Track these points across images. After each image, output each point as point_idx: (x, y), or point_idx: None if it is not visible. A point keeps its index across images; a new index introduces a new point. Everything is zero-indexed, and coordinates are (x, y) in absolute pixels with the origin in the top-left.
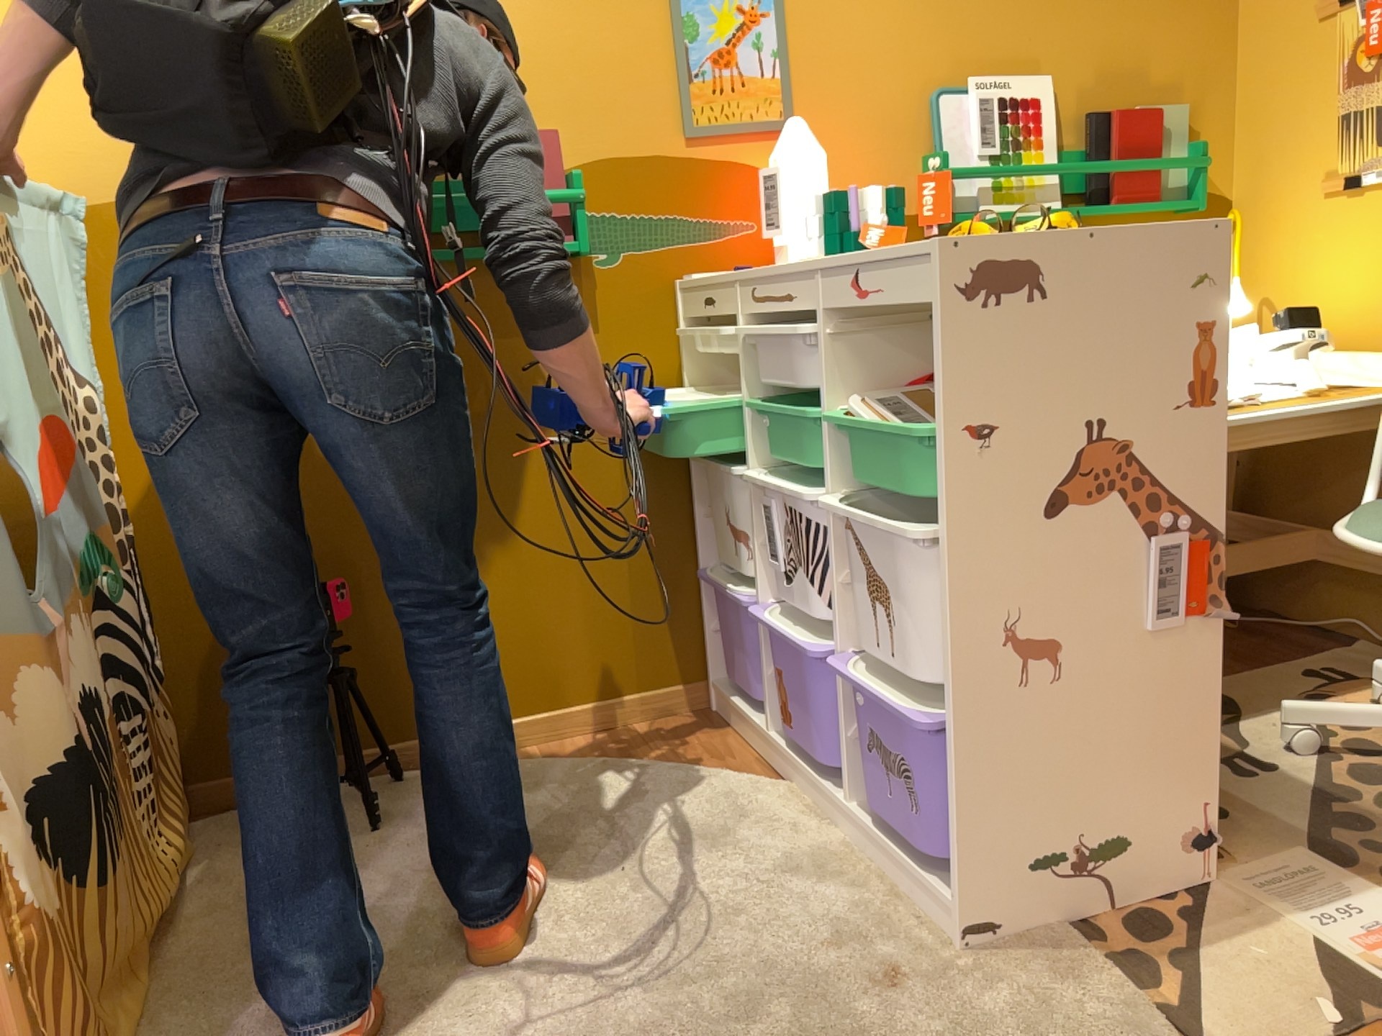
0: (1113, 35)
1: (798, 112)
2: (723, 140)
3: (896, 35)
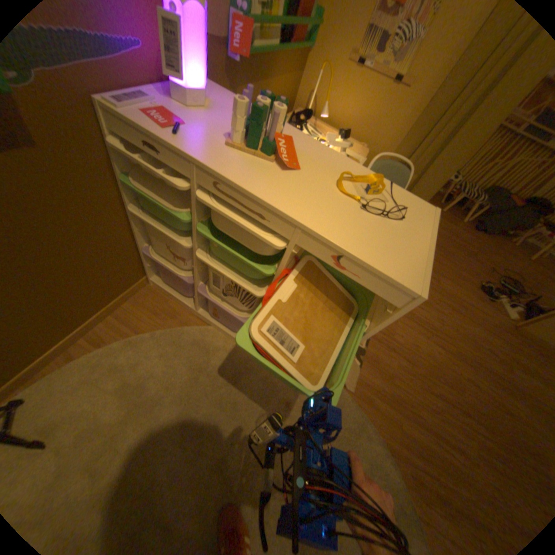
0: None
1: None
2: None
3: None
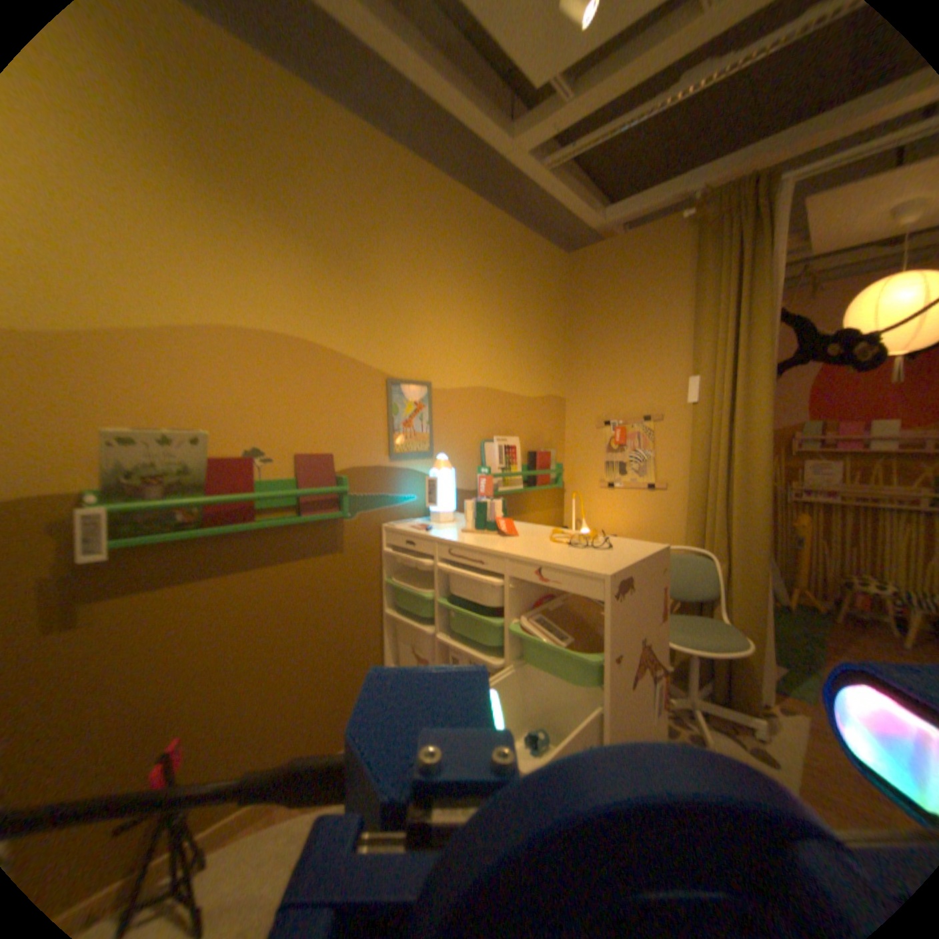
0: (535, 422)
1: (435, 447)
2: (406, 459)
3: (470, 417)
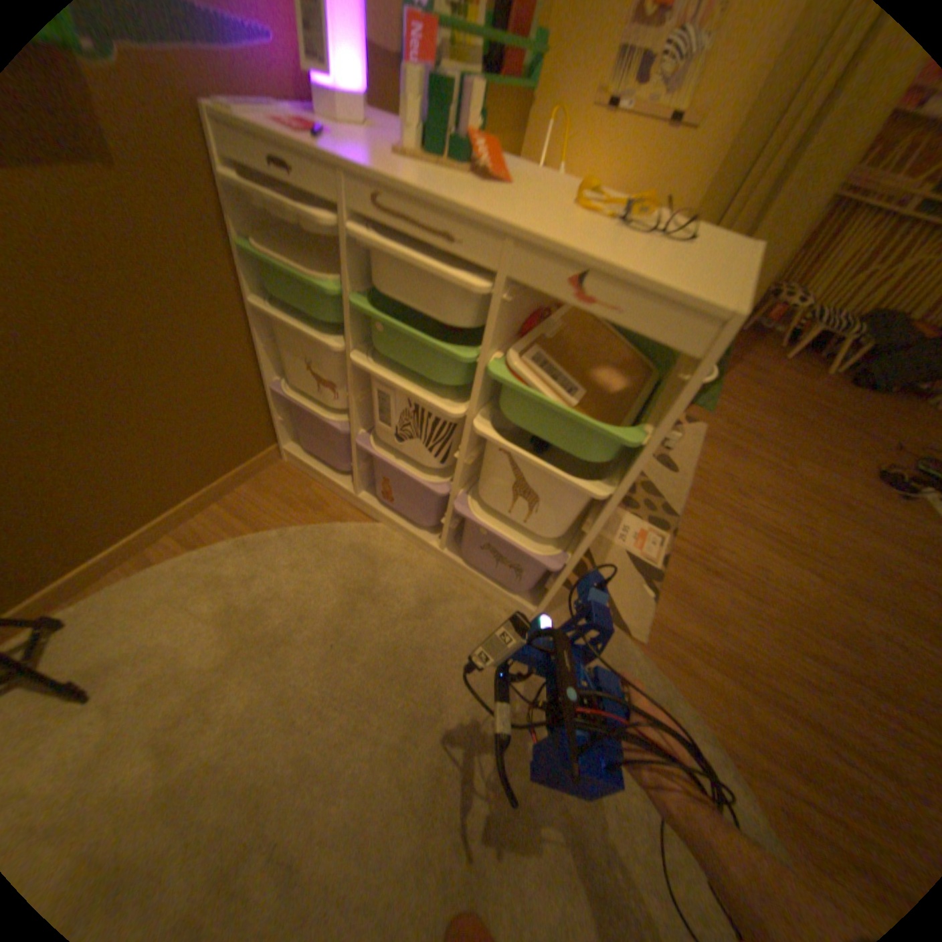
0: None
1: None
2: None
3: None
